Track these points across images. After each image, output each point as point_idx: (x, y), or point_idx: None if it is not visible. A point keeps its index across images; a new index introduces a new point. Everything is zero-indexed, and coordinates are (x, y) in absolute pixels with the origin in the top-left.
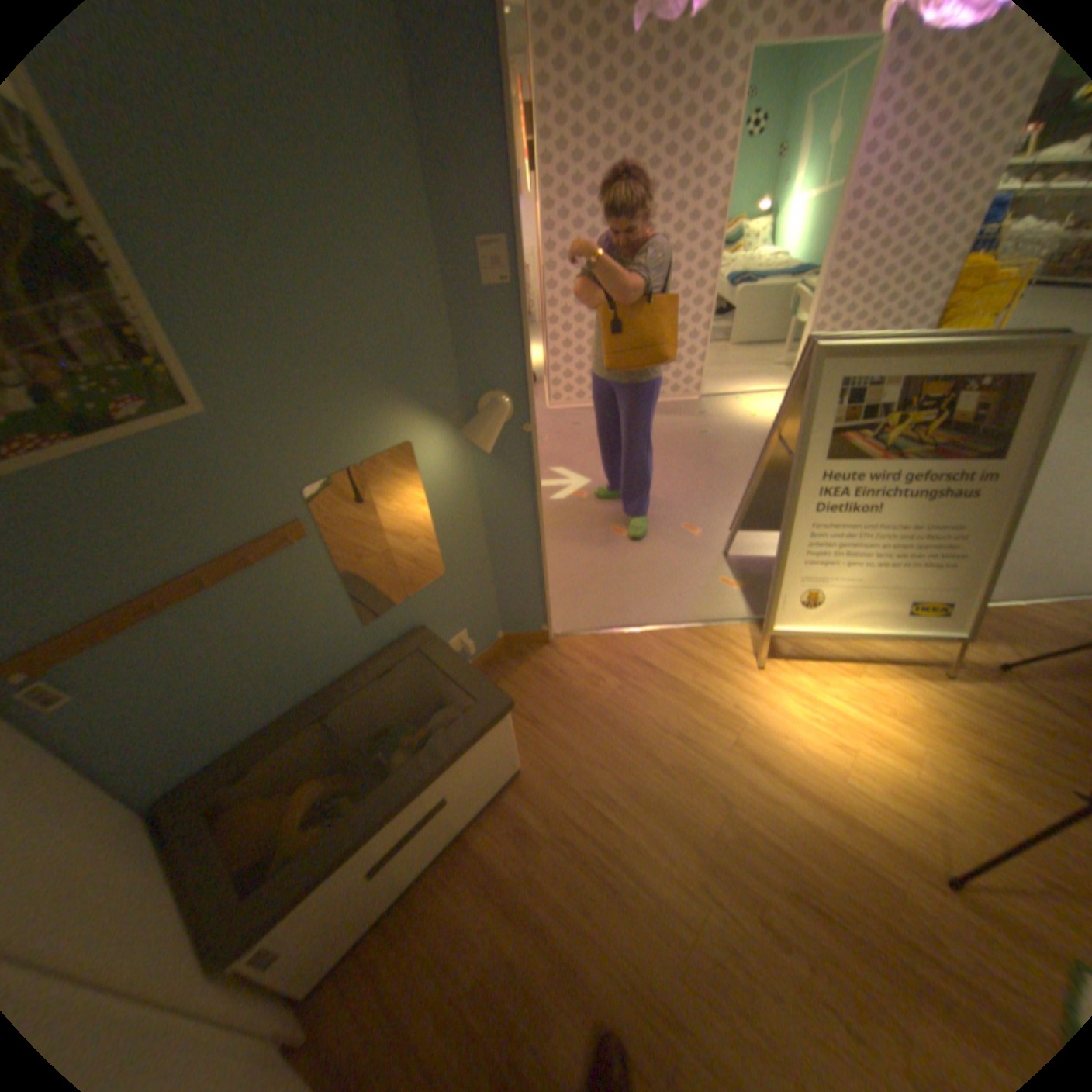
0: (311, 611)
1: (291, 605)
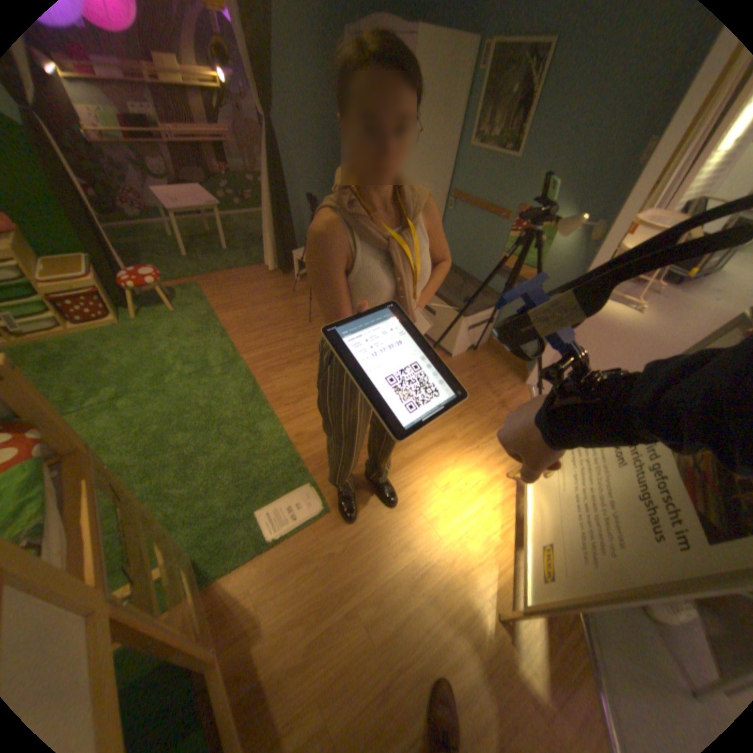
0: (490, 249)
1: (489, 241)
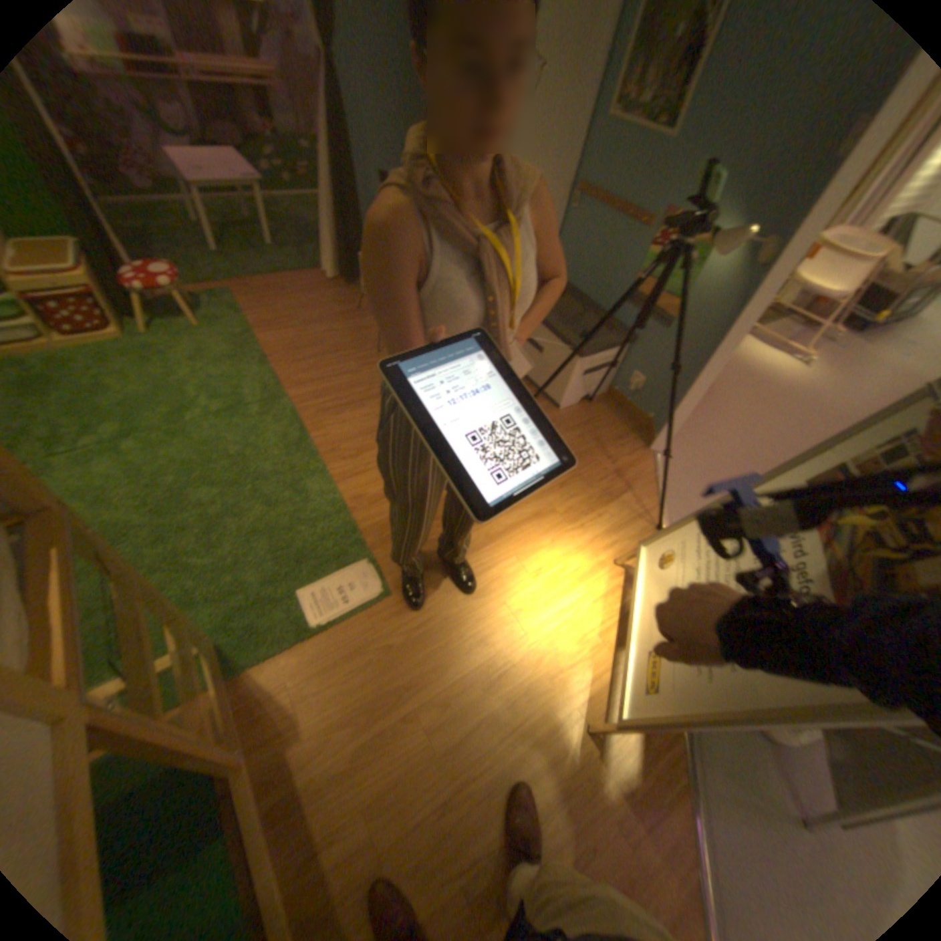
0: (623, 267)
1: (622, 255)
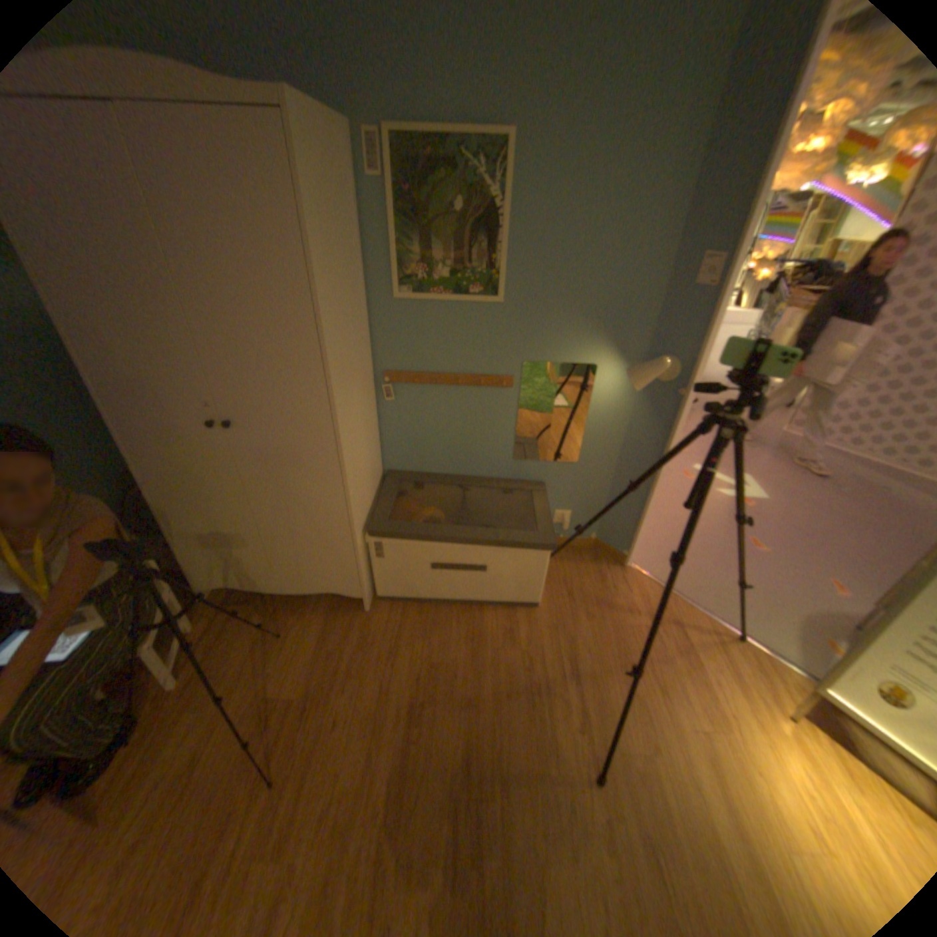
0: (491, 431)
1: (484, 421)
